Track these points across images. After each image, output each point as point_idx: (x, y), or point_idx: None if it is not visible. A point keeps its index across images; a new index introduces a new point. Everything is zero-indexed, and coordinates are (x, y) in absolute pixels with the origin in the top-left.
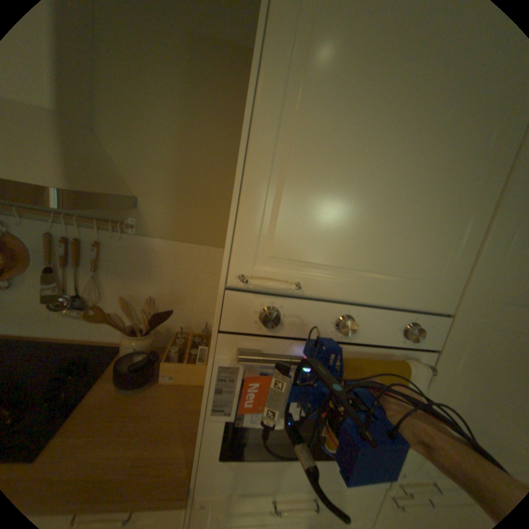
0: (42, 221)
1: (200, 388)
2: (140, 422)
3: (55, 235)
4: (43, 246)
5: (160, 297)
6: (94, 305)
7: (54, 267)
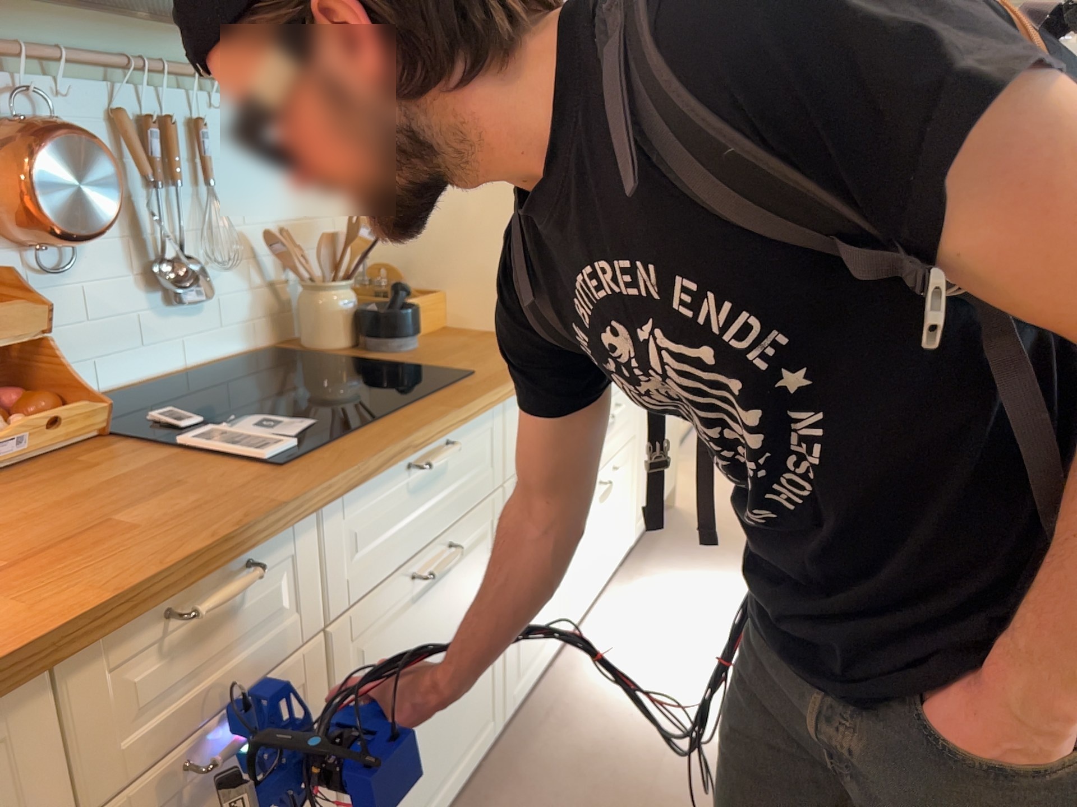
0: (100, 84)
1: (449, 327)
2: (470, 347)
3: (137, 116)
4: (138, 141)
5: (300, 226)
6: (212, 272)
7: (139, 197)
